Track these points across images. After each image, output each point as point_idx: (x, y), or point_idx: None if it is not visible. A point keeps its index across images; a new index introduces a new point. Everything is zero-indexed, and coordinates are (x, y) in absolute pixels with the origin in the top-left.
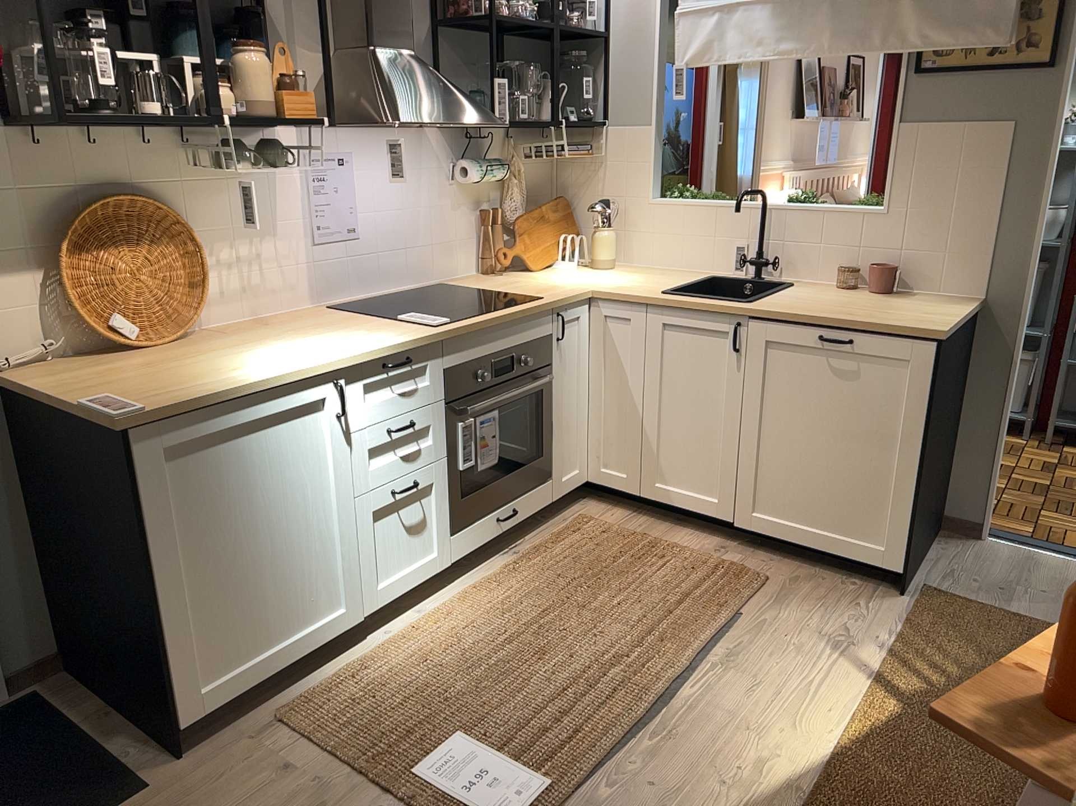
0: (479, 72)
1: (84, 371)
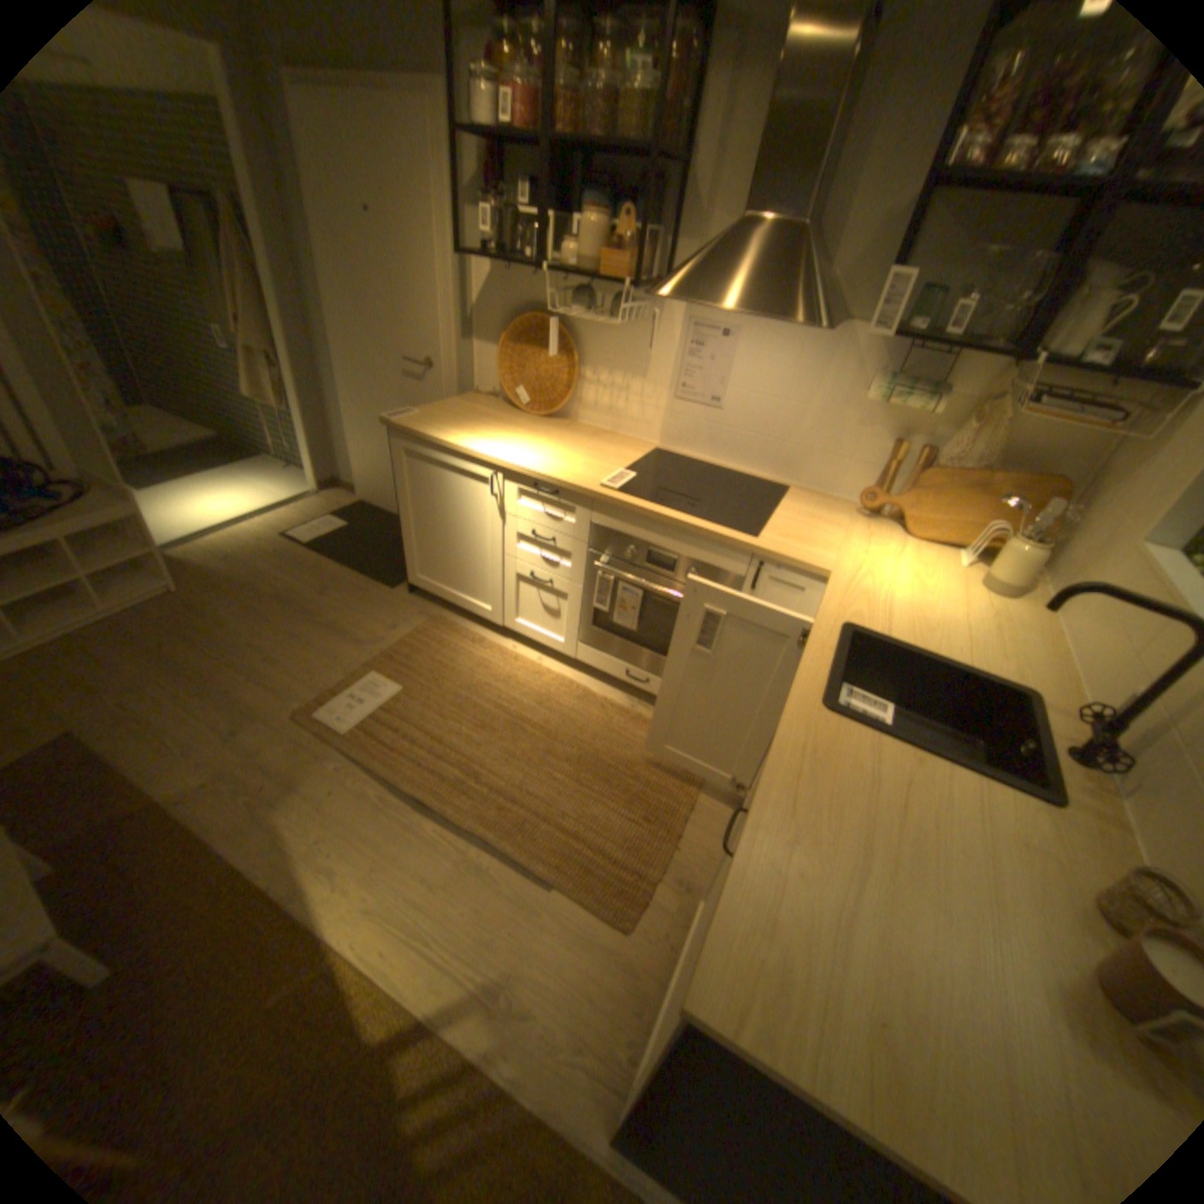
0: (987, 258)
1: (479, 405)
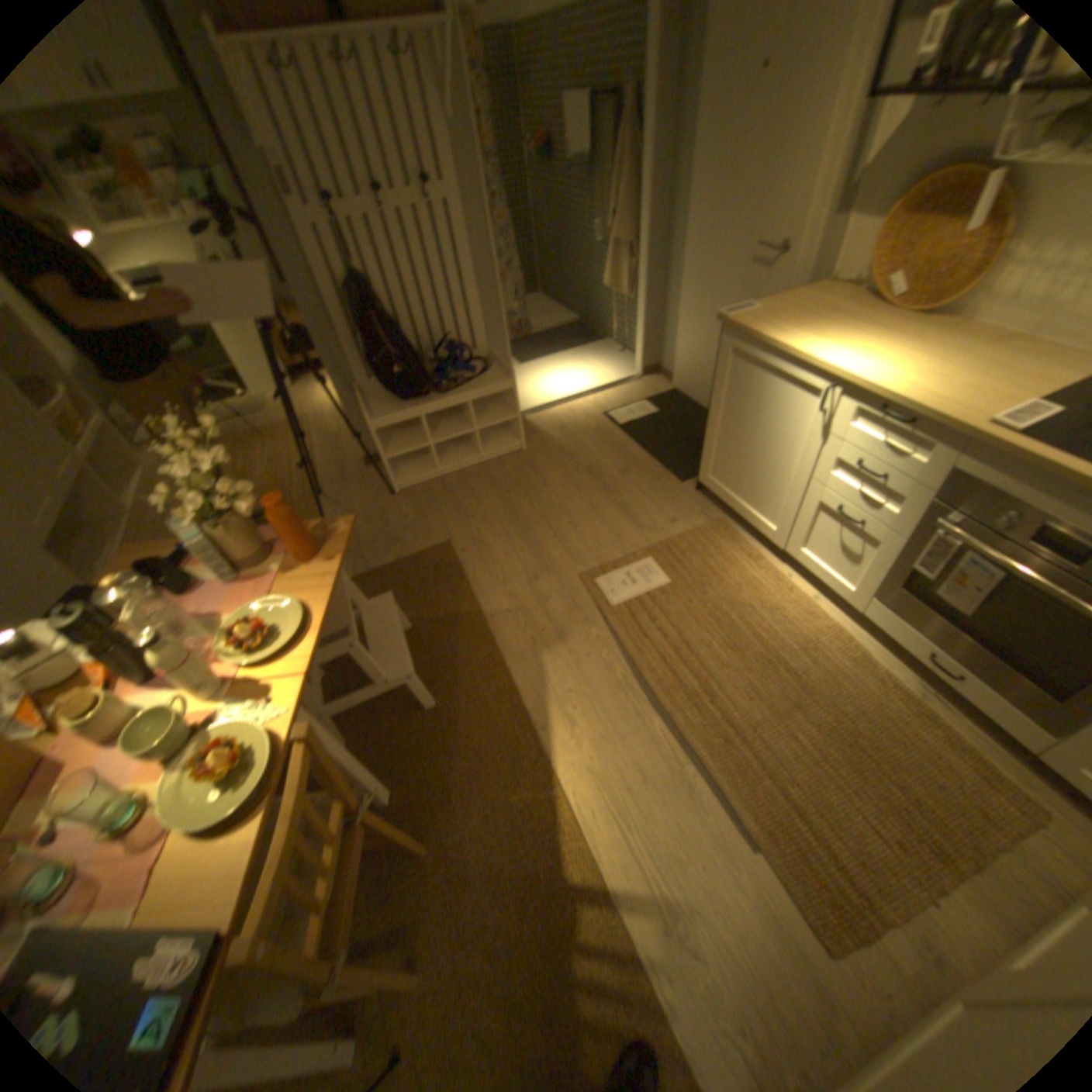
0: None
1: (831, 296)
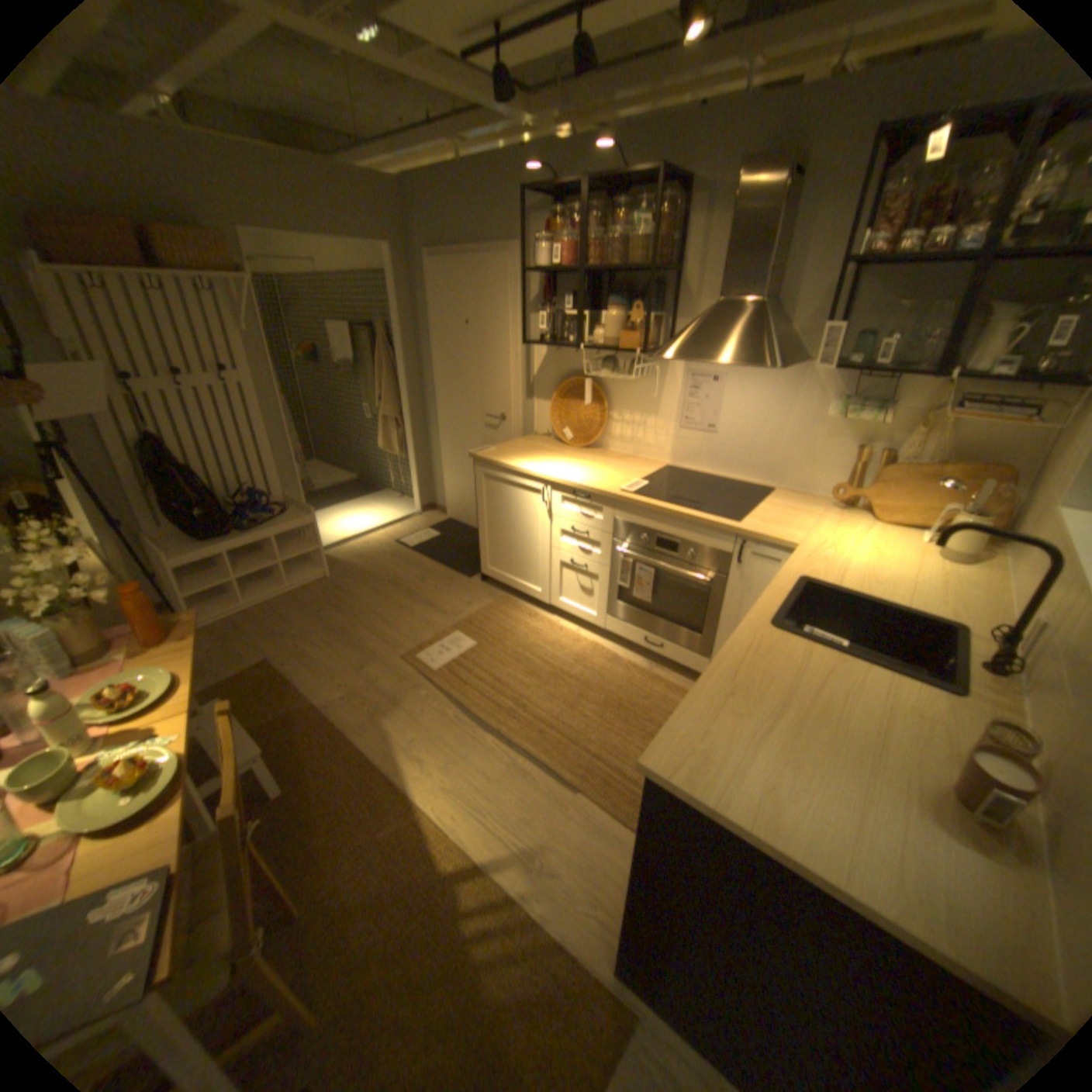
0: (910, 308)
1: (535, 443)
